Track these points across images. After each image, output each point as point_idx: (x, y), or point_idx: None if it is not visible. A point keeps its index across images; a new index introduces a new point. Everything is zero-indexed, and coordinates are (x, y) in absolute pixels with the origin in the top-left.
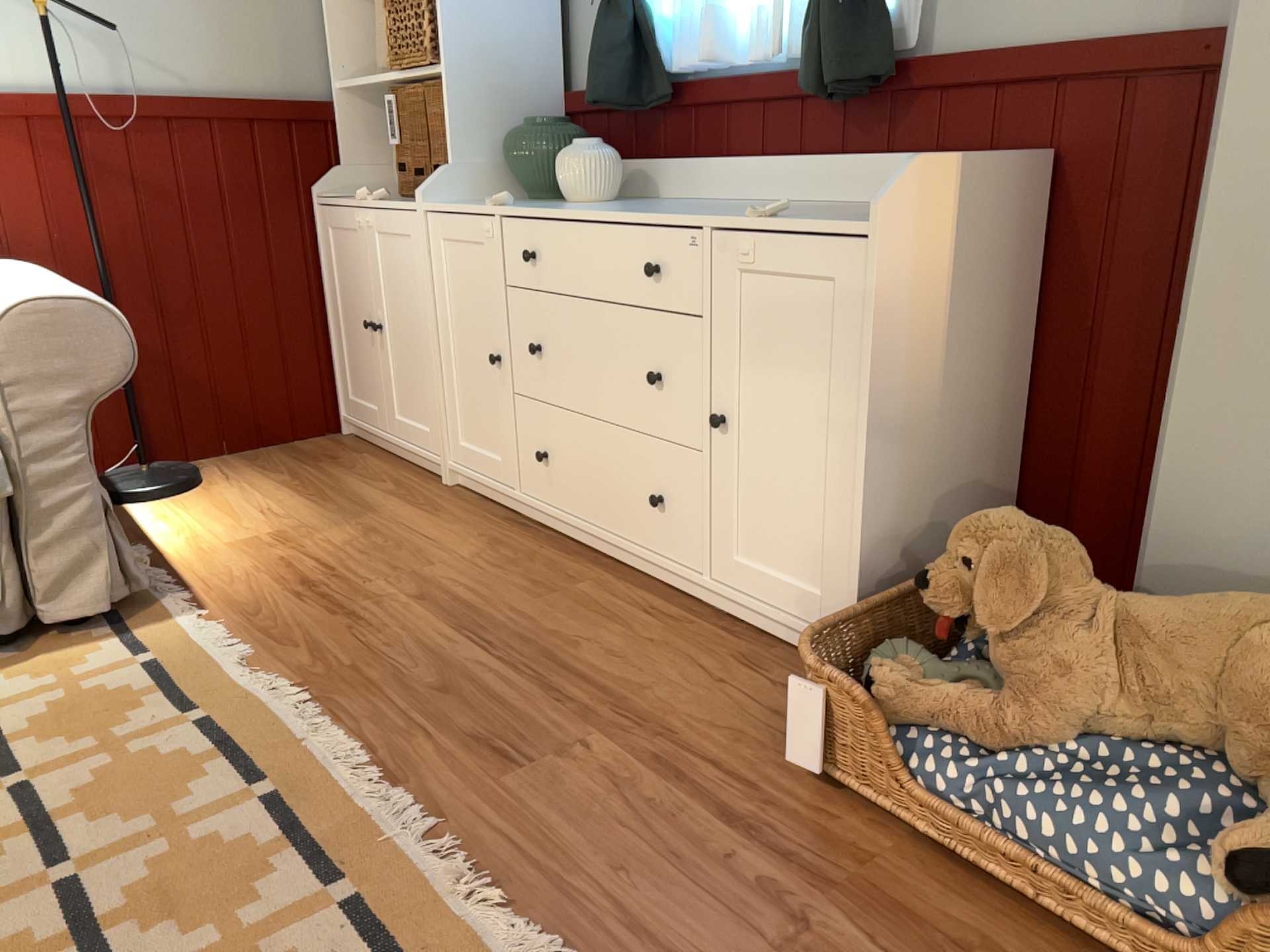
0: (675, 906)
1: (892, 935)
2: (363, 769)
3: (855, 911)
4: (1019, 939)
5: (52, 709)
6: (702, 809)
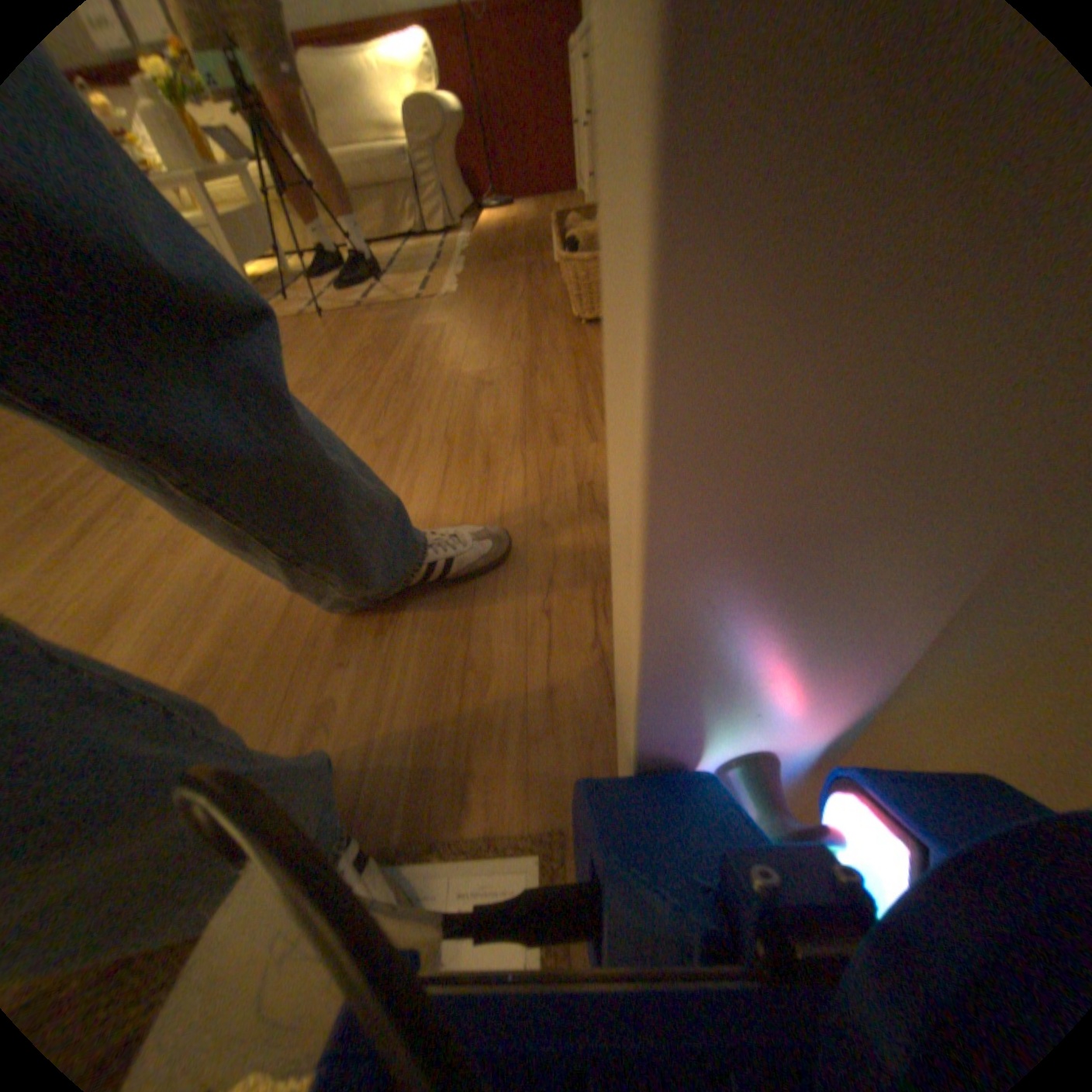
0: (489, 286)
1: (527, 294)
2: (459, 262)
3: (526, 291)
4: (555, 298)
5: (412, 249)
6: (523, 274)
